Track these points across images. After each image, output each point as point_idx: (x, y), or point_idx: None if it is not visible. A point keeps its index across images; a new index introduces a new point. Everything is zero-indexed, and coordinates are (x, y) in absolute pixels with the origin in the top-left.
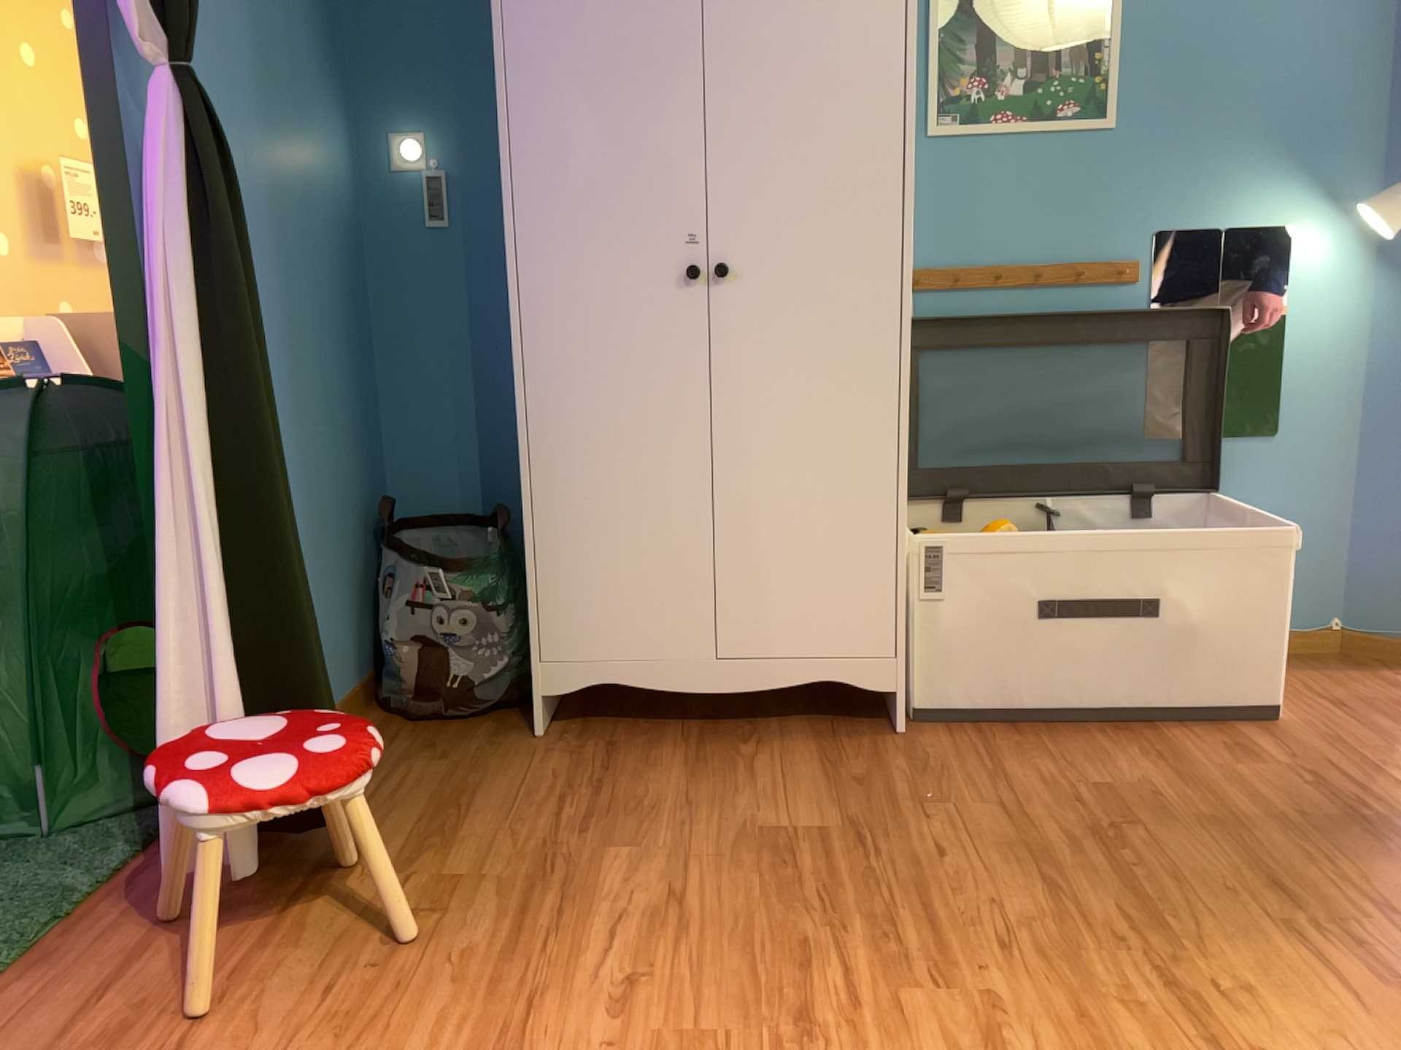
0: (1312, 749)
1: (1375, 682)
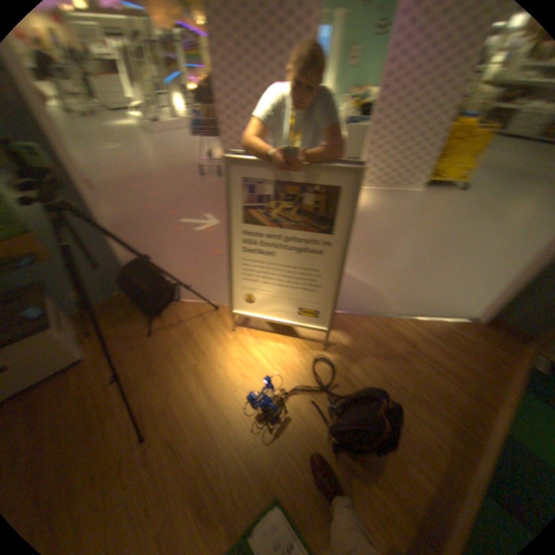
0: (84, 380)
1: (121, 318)
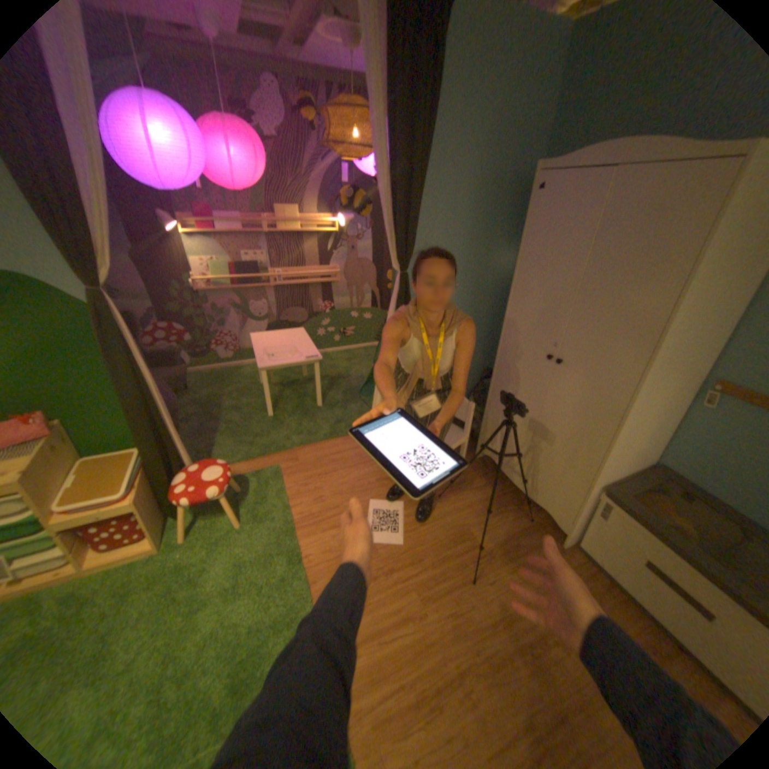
0: None
1: None
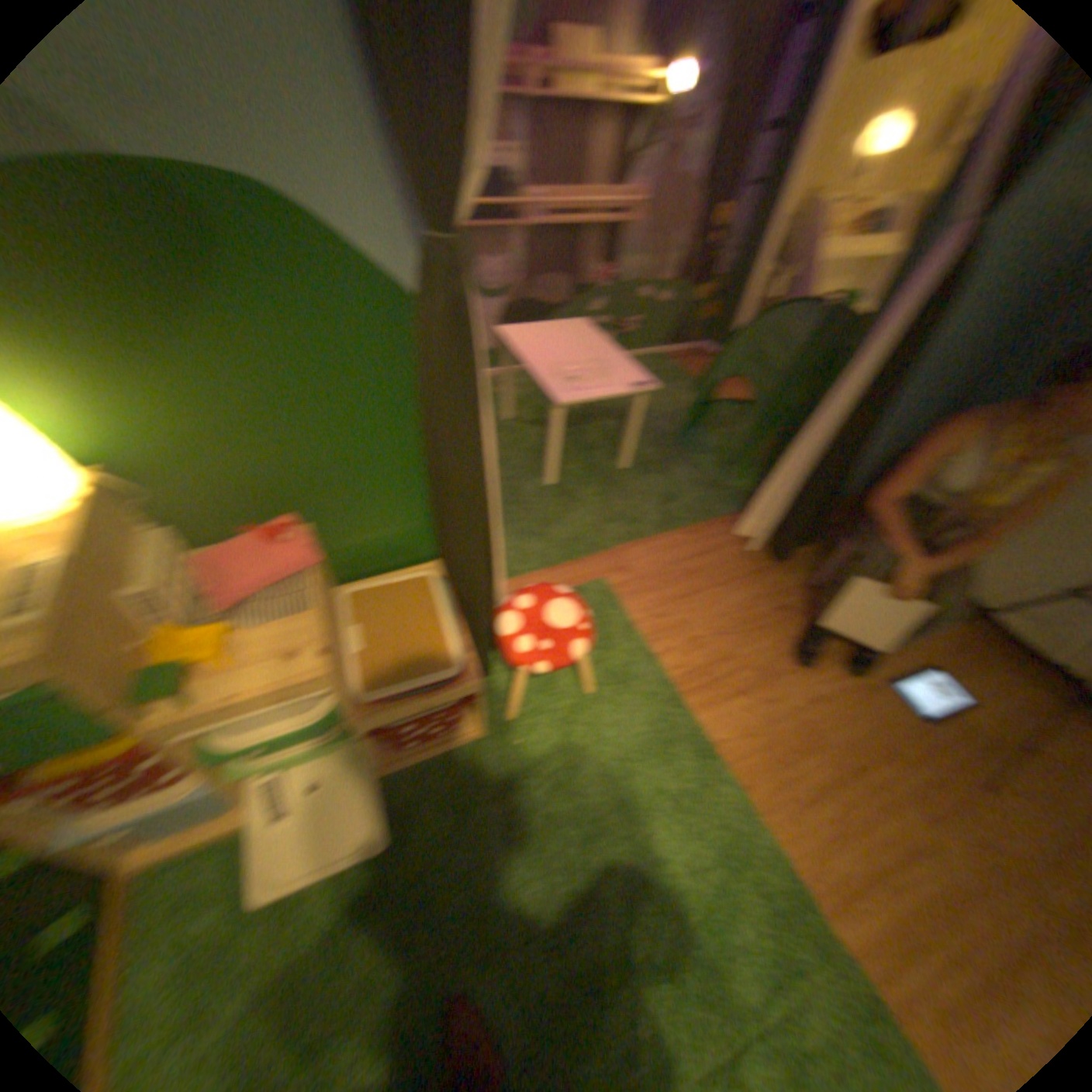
0: None
1: None
